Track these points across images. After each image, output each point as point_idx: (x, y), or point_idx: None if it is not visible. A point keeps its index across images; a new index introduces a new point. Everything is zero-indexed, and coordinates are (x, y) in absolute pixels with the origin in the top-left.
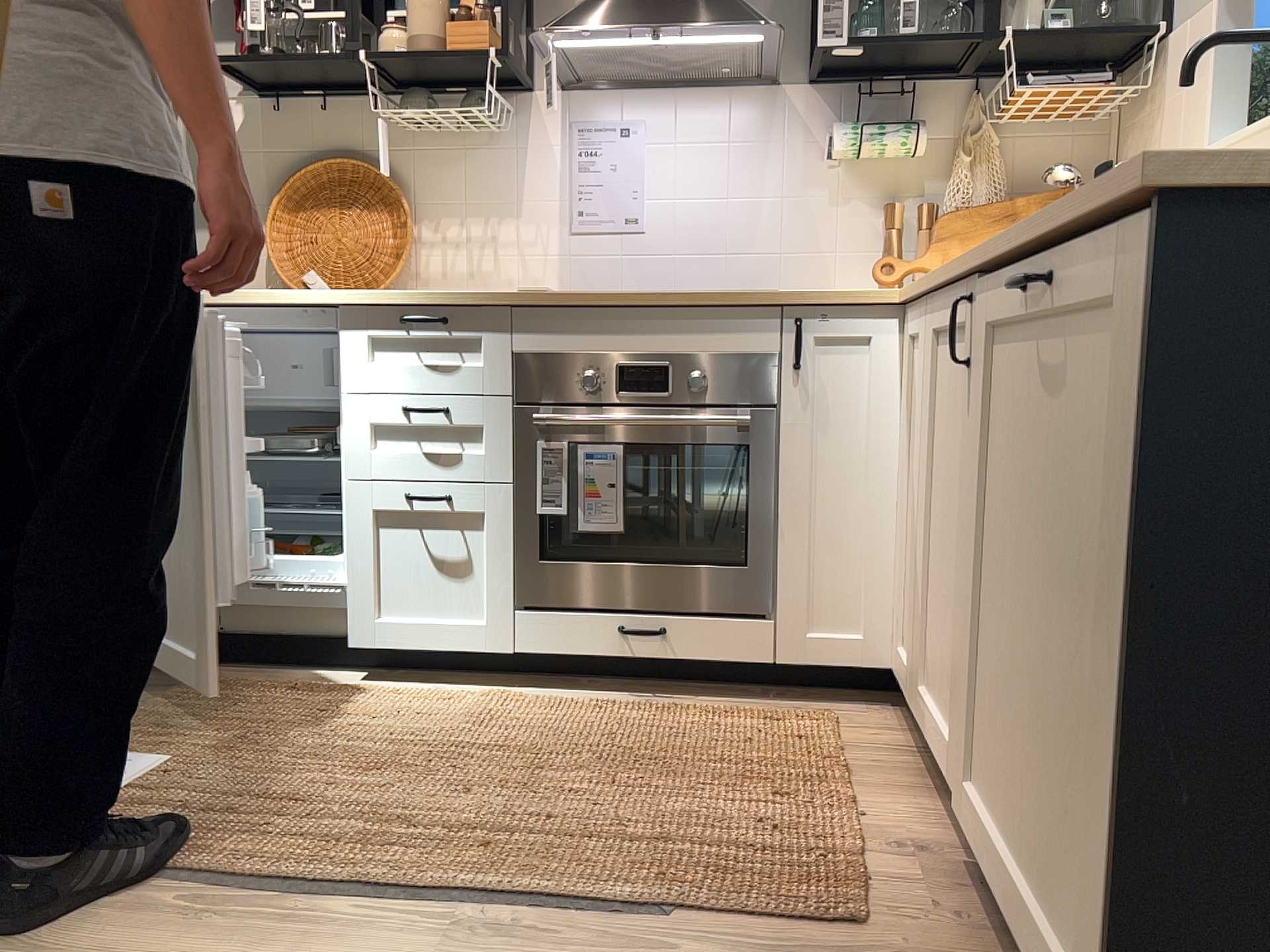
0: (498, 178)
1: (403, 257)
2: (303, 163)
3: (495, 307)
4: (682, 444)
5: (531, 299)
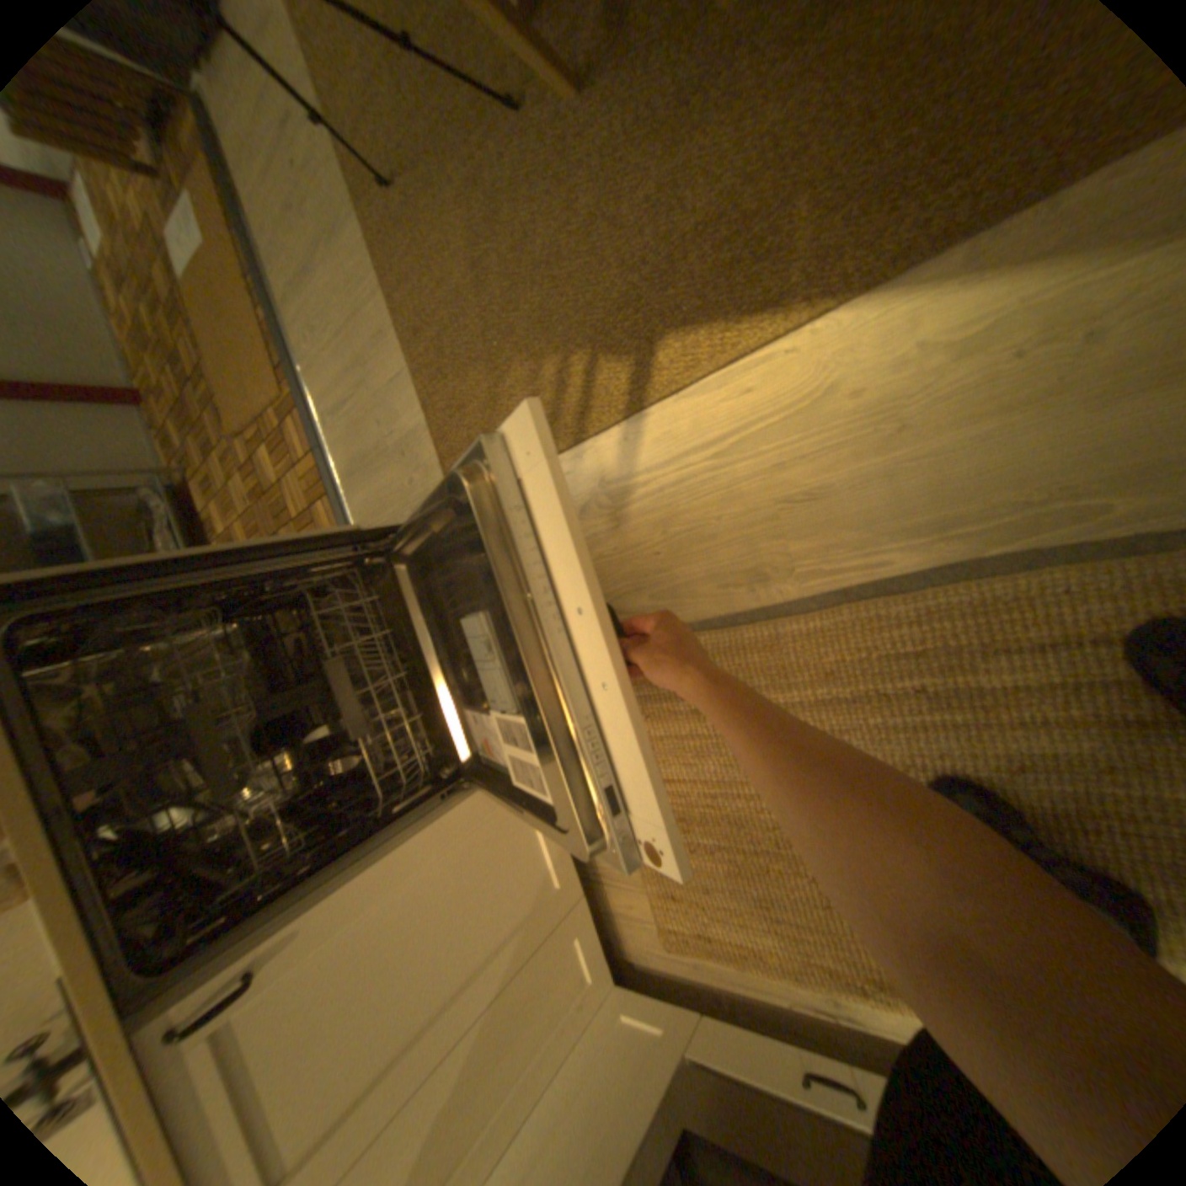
0: None
1: None
2: None
3: None
4: None
5: None
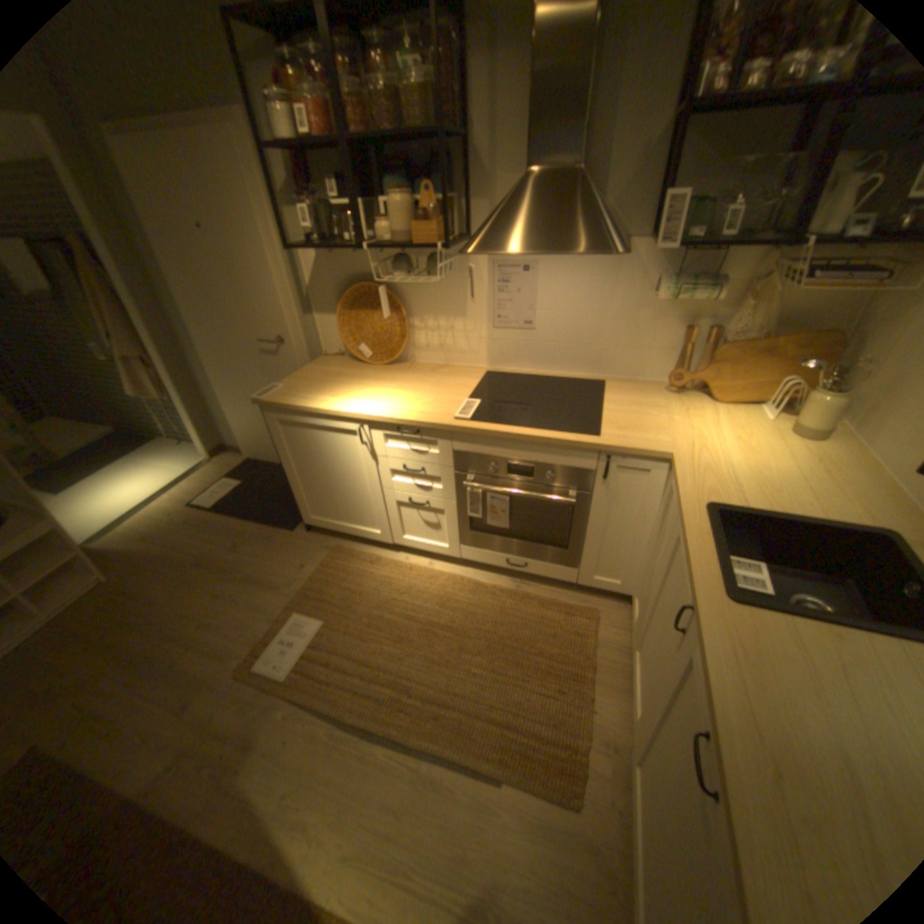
0: (452, 293)
1: (404, 340)
2: (349, 280)
3: (442, 429)
4: (537, 498)
5: (460, 430)
